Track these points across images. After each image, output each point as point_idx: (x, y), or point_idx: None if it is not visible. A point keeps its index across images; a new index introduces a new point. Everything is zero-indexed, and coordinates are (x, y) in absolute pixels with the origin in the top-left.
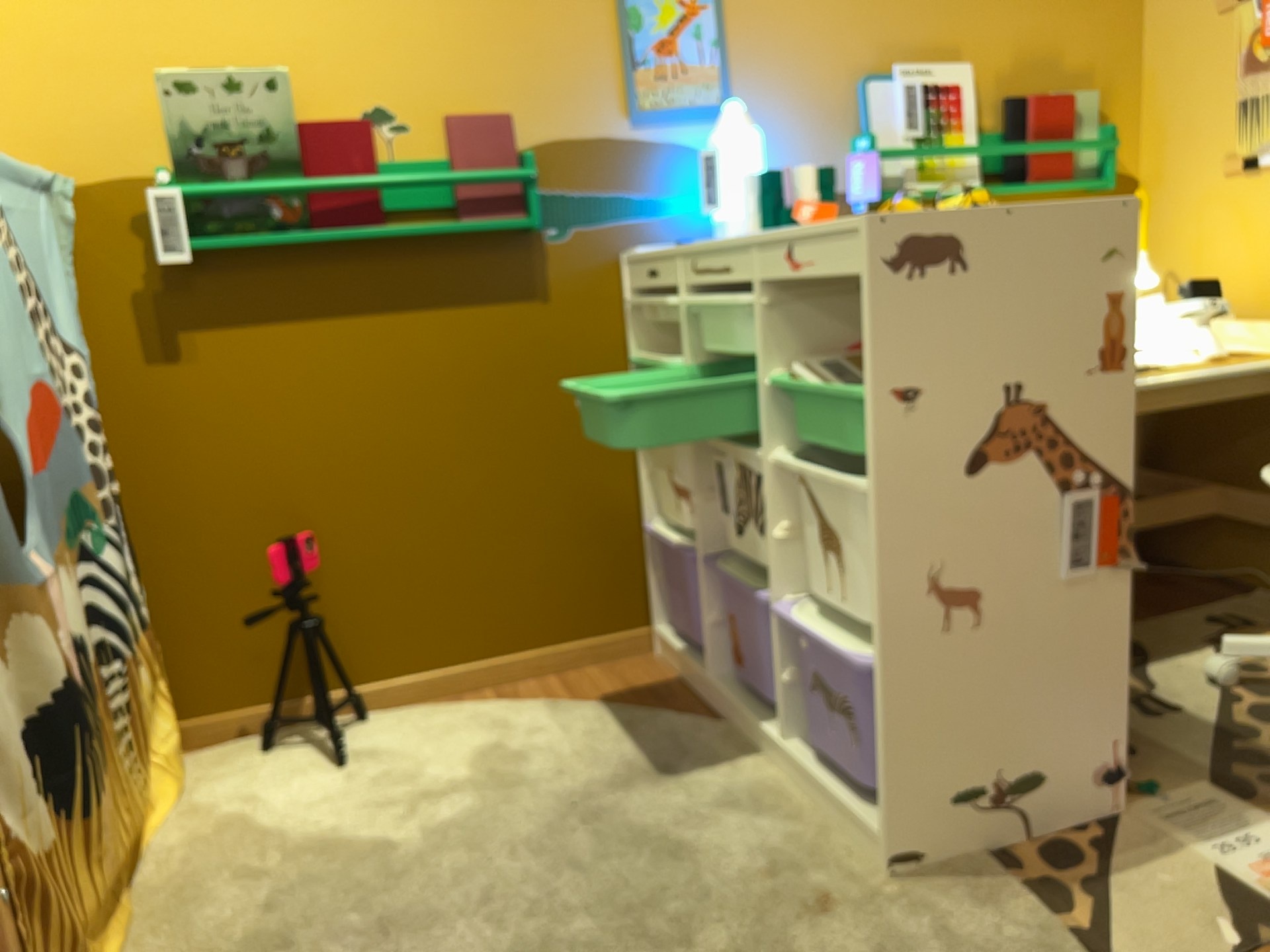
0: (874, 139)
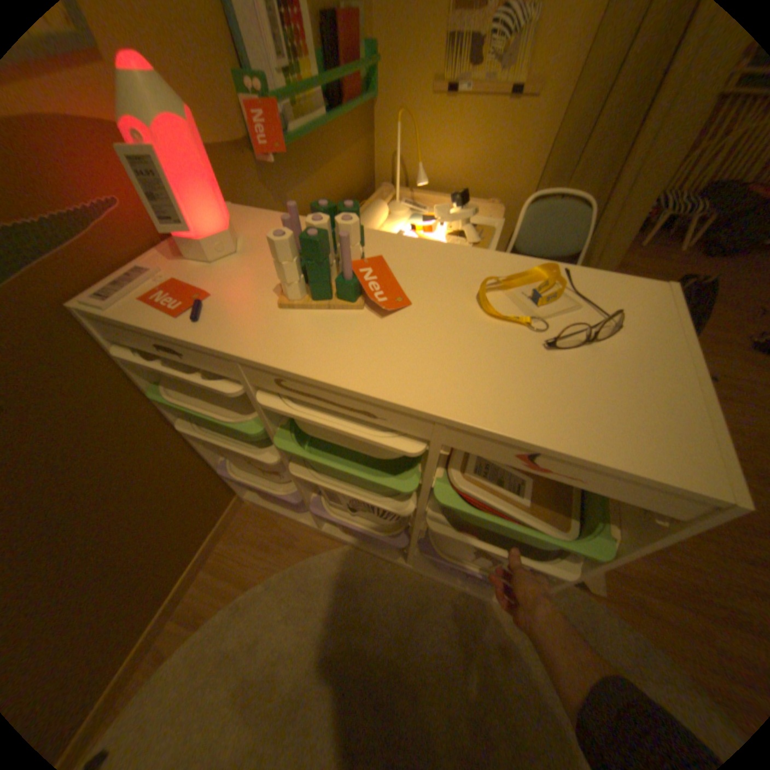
0: (266, 80)
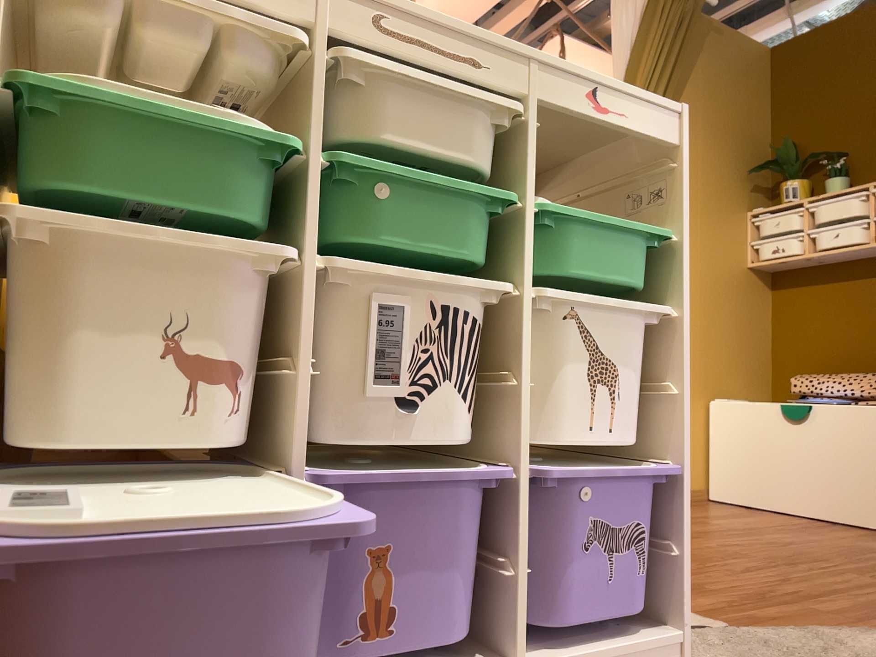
0: None
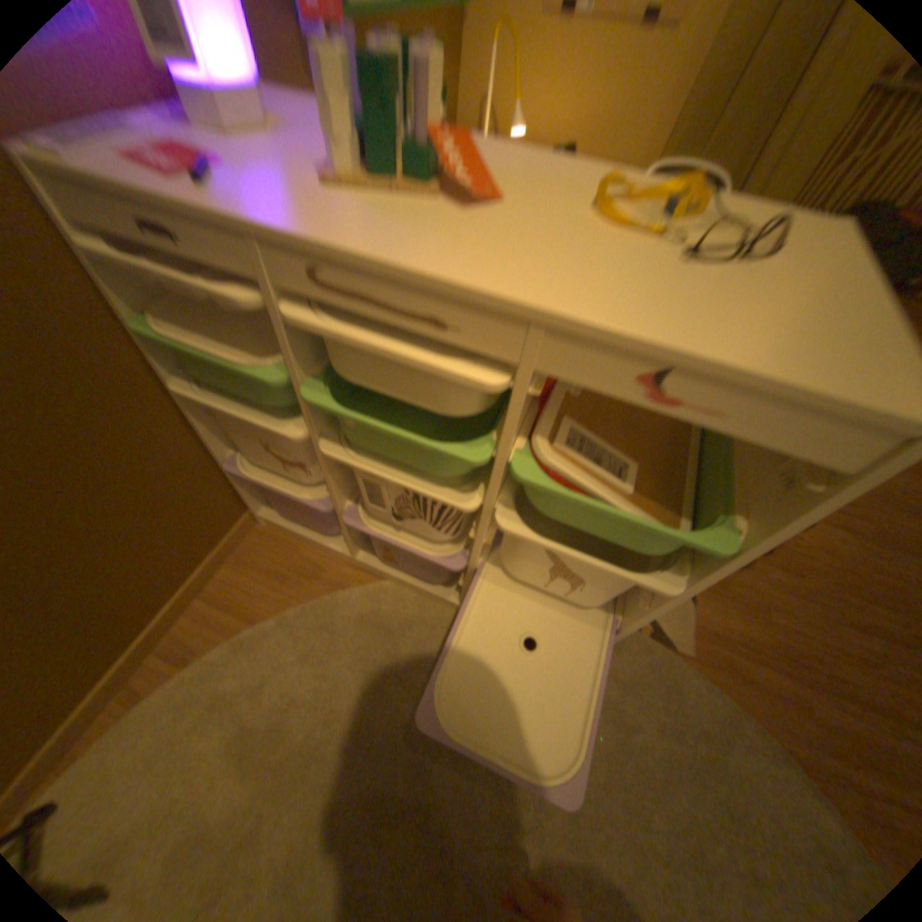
0: None
